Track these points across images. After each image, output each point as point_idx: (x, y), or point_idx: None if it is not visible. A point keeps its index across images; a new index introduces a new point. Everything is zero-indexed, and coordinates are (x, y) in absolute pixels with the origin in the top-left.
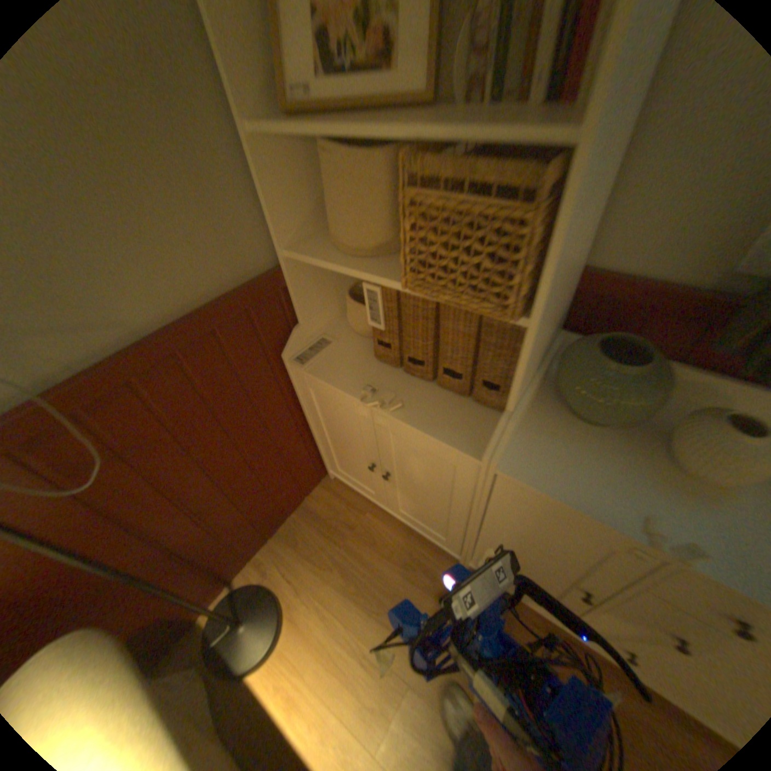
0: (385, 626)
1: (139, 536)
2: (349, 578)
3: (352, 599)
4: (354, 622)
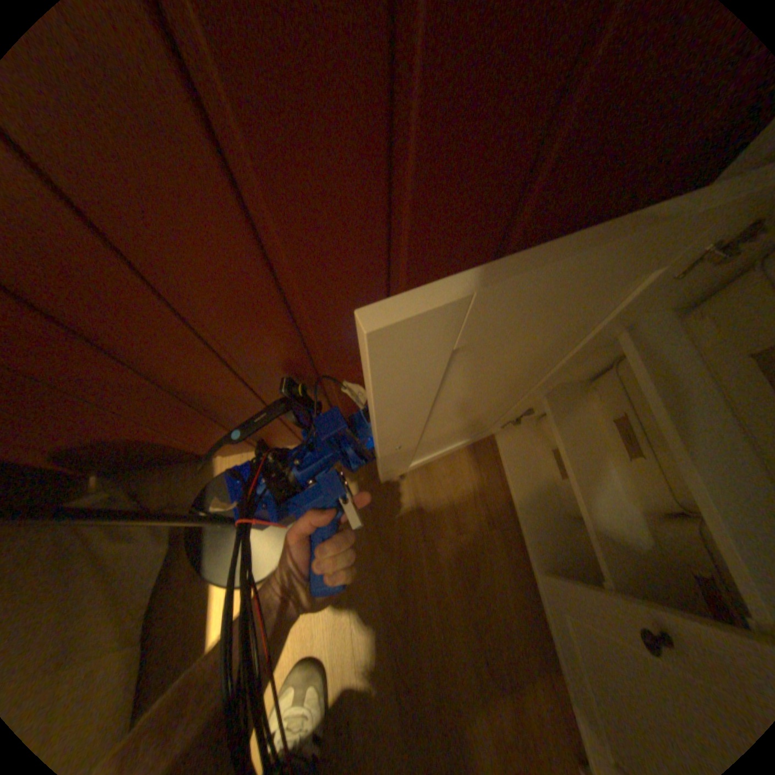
0: (404, 720)
1: (94, 344)
2: (407, 599)
3: (389, 631)
4: (370, 665)
